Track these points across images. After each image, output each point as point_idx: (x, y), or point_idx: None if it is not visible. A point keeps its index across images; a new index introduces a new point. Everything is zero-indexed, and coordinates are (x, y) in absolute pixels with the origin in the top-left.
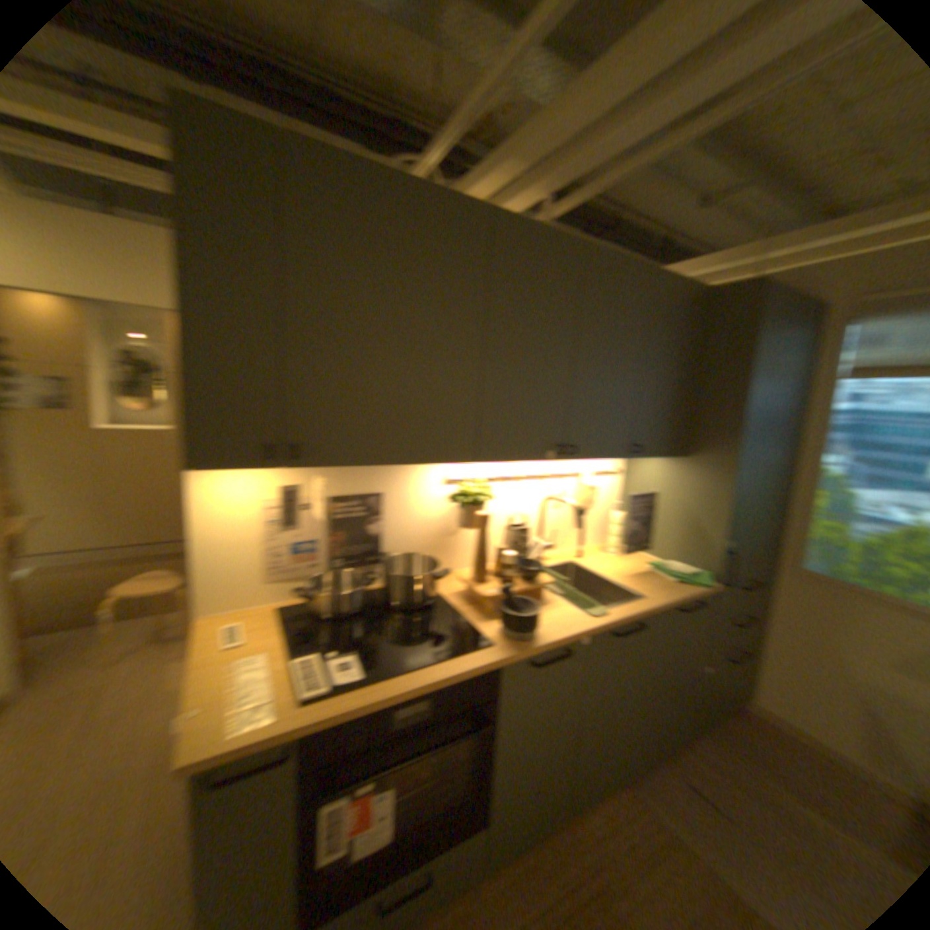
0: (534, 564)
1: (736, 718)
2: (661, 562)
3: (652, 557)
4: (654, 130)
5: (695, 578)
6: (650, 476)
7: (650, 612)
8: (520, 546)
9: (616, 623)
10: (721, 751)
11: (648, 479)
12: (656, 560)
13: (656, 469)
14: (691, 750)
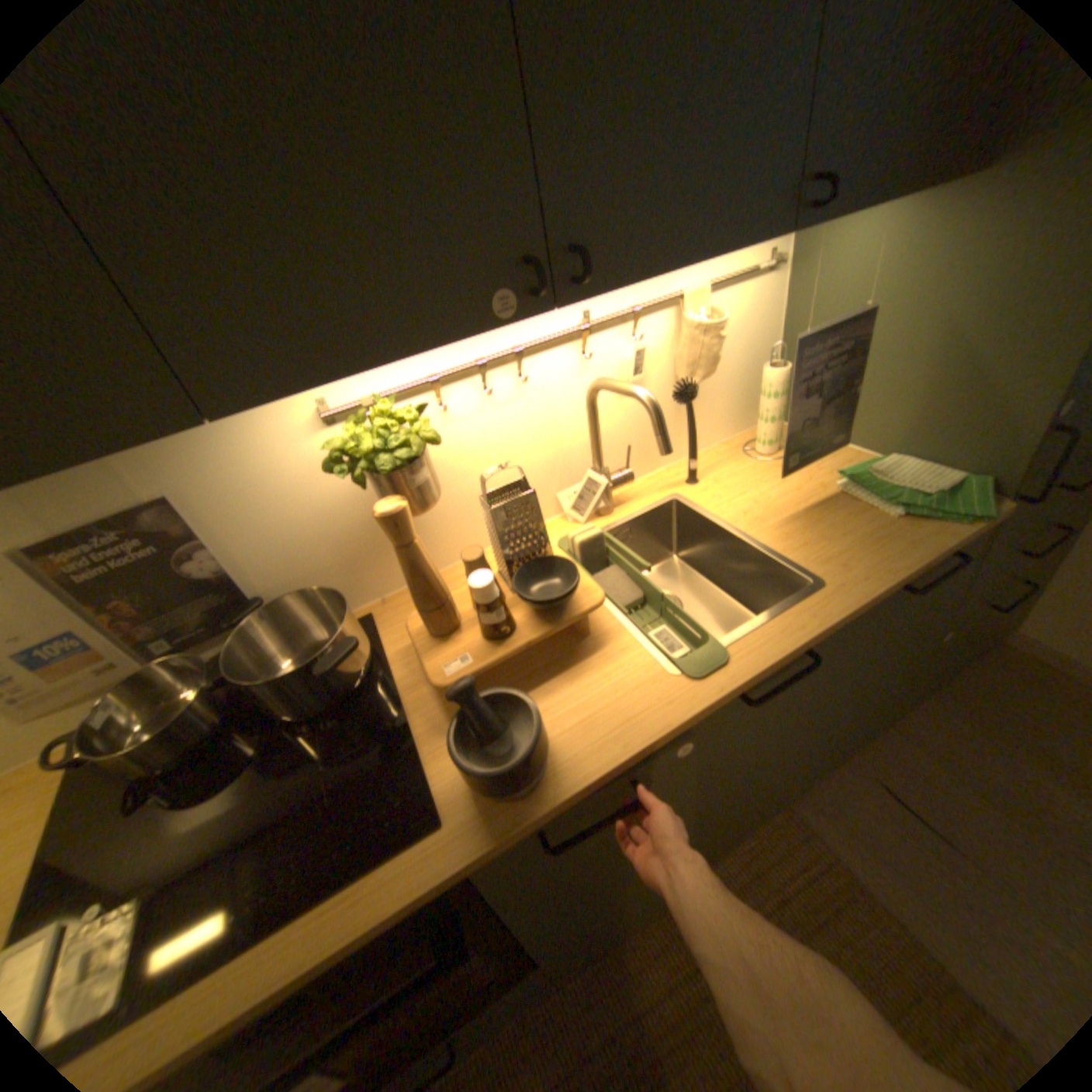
0: (562, 570)
1: (980, 658)
2: (876, 464)
3: (855, 449)
4: None
5: (956, 501)
6: (865, 257)
7: (838, 626)
8: (532, 530)
9: (751, 684)
10: (949, 722)
11: (860, 266)
12: (864, 458)
13: (886, 230)
14: (896, 725)
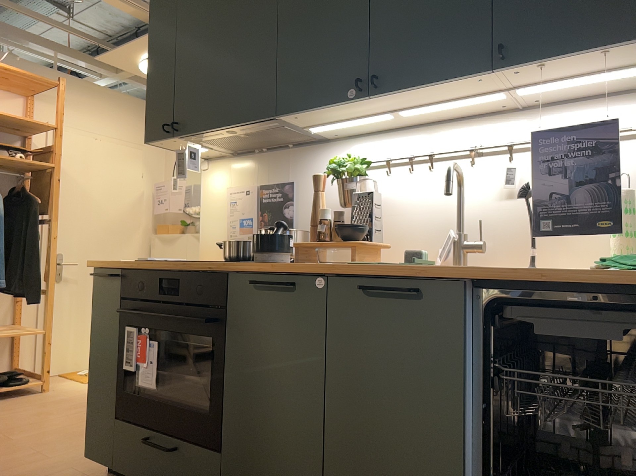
0: (361, 227)
1: None
2: None
3: None
4: None
5: None
6: None
7: (437, 274)
8: (371, 216)
9: (363, 272)
10: None
11: None
12: None
13: None
14: None
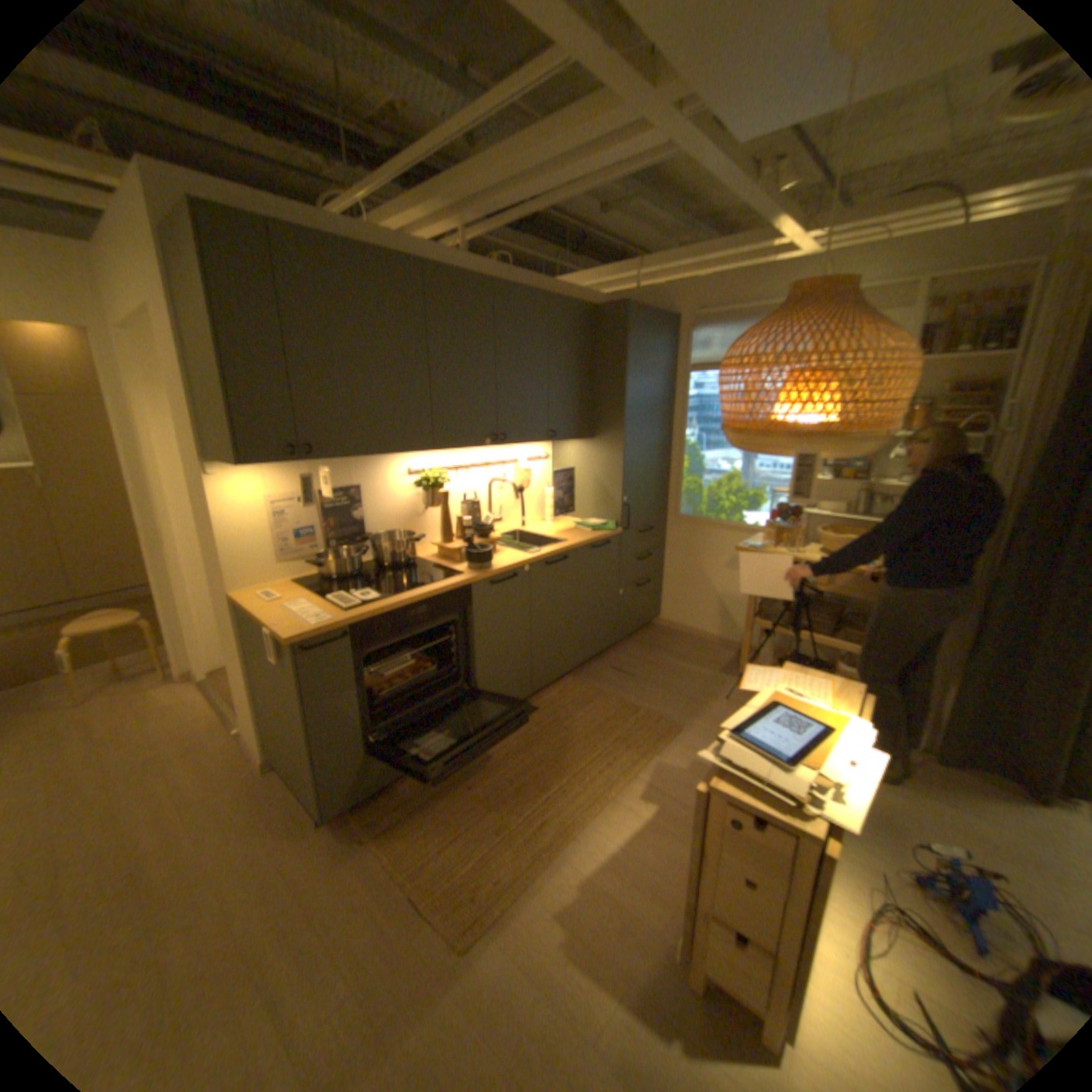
0: (486, 527)
1: (647, 630)
2: (582, 522)
3: (577, 521)
4: (530, 199)
5: (603, 527)
6: (570, 459)
7: (569, 549)
8: (475, 517)
9: (546, 556)
10: (634, 648)
11: (569, 461)
12: (579, 522)
13: (574, 452)
14: (615, 652)
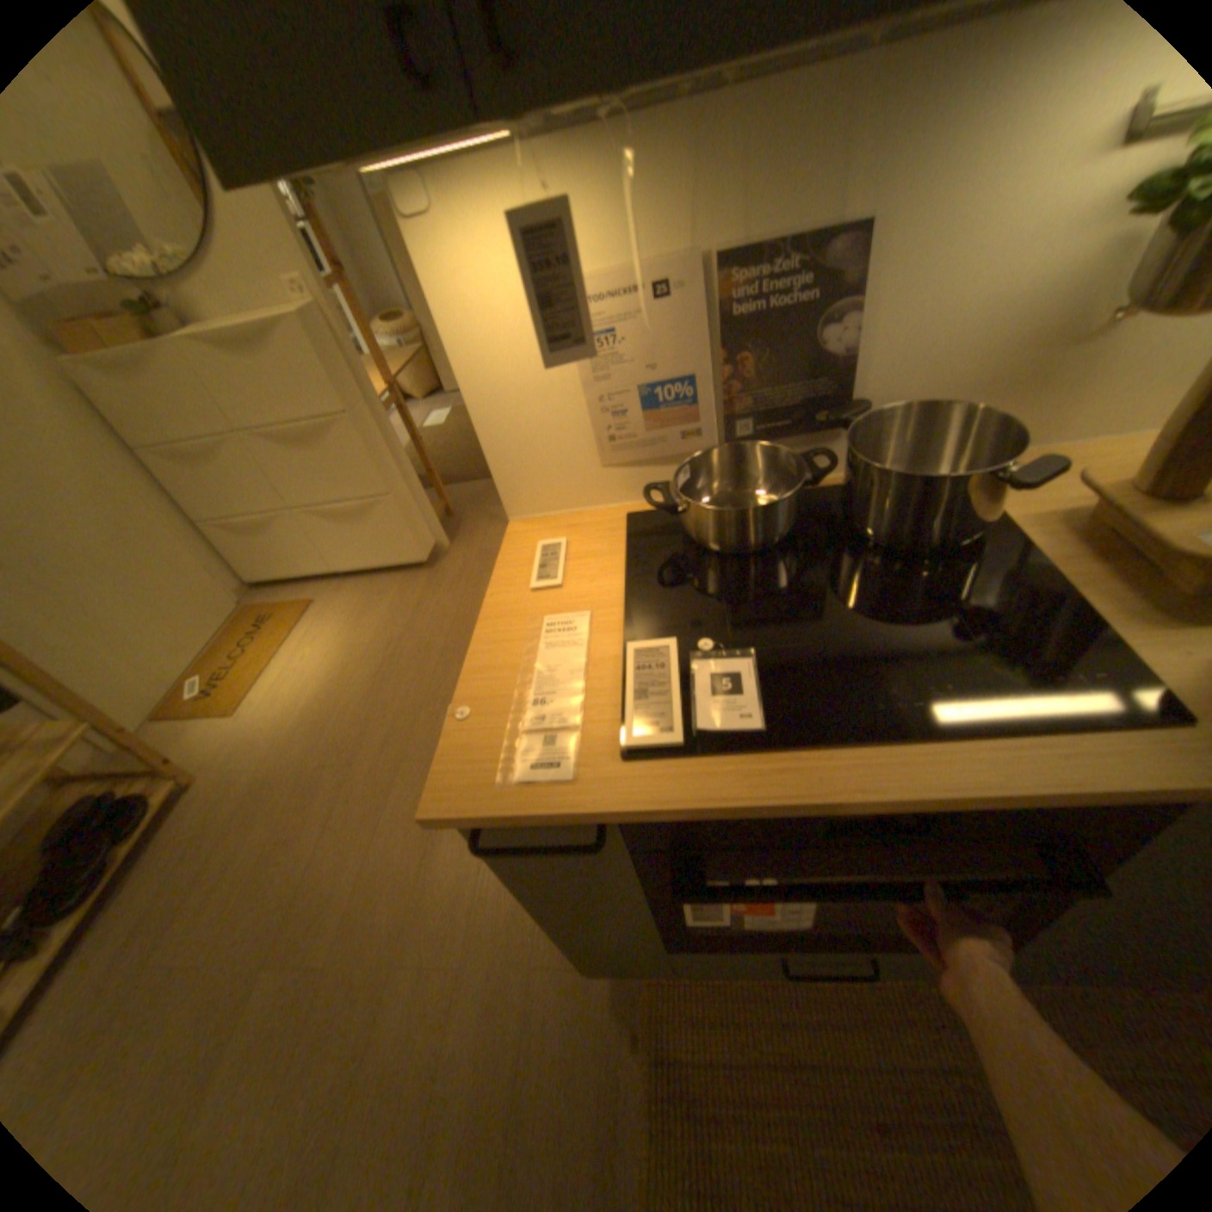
0: None
1: None
2: None
3: None
4: None
5: None
6: None
7: None
8: None
9: None
10: None
11: None
12: None
13: None
14: None
